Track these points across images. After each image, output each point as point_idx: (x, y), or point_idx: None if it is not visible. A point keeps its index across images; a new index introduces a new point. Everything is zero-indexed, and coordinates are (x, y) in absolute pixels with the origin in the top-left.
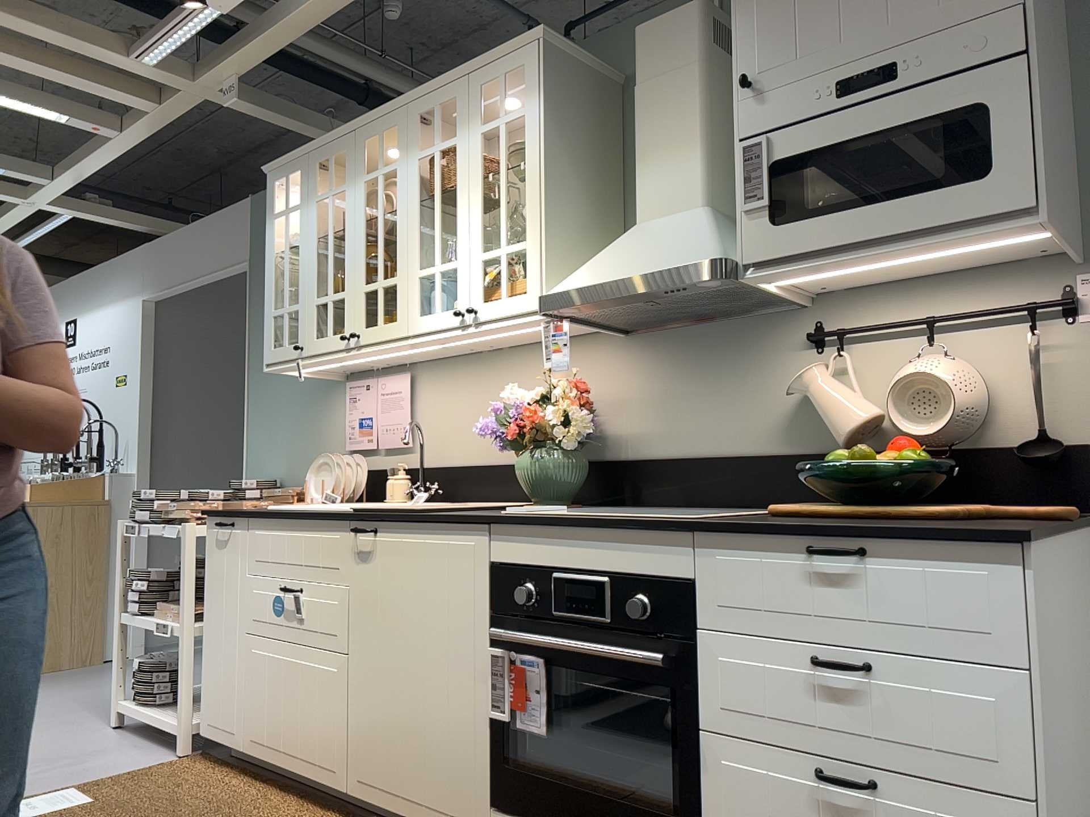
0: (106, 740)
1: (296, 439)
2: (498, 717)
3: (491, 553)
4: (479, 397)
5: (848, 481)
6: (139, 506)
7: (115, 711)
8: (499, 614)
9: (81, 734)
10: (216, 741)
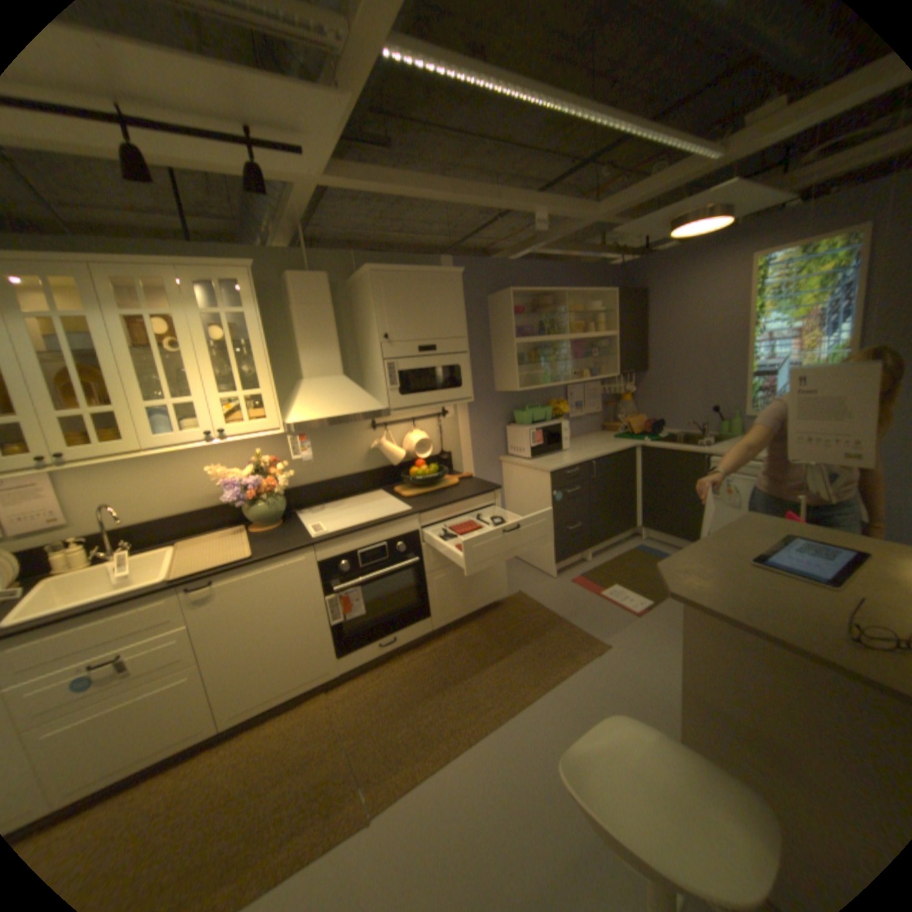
0: None
1: None
2: (336, 622)
3: (316, 557)
4: (150, 474)
5: (424, 480)
6: None
7: None
8: (328, 581)
9: None
10: None
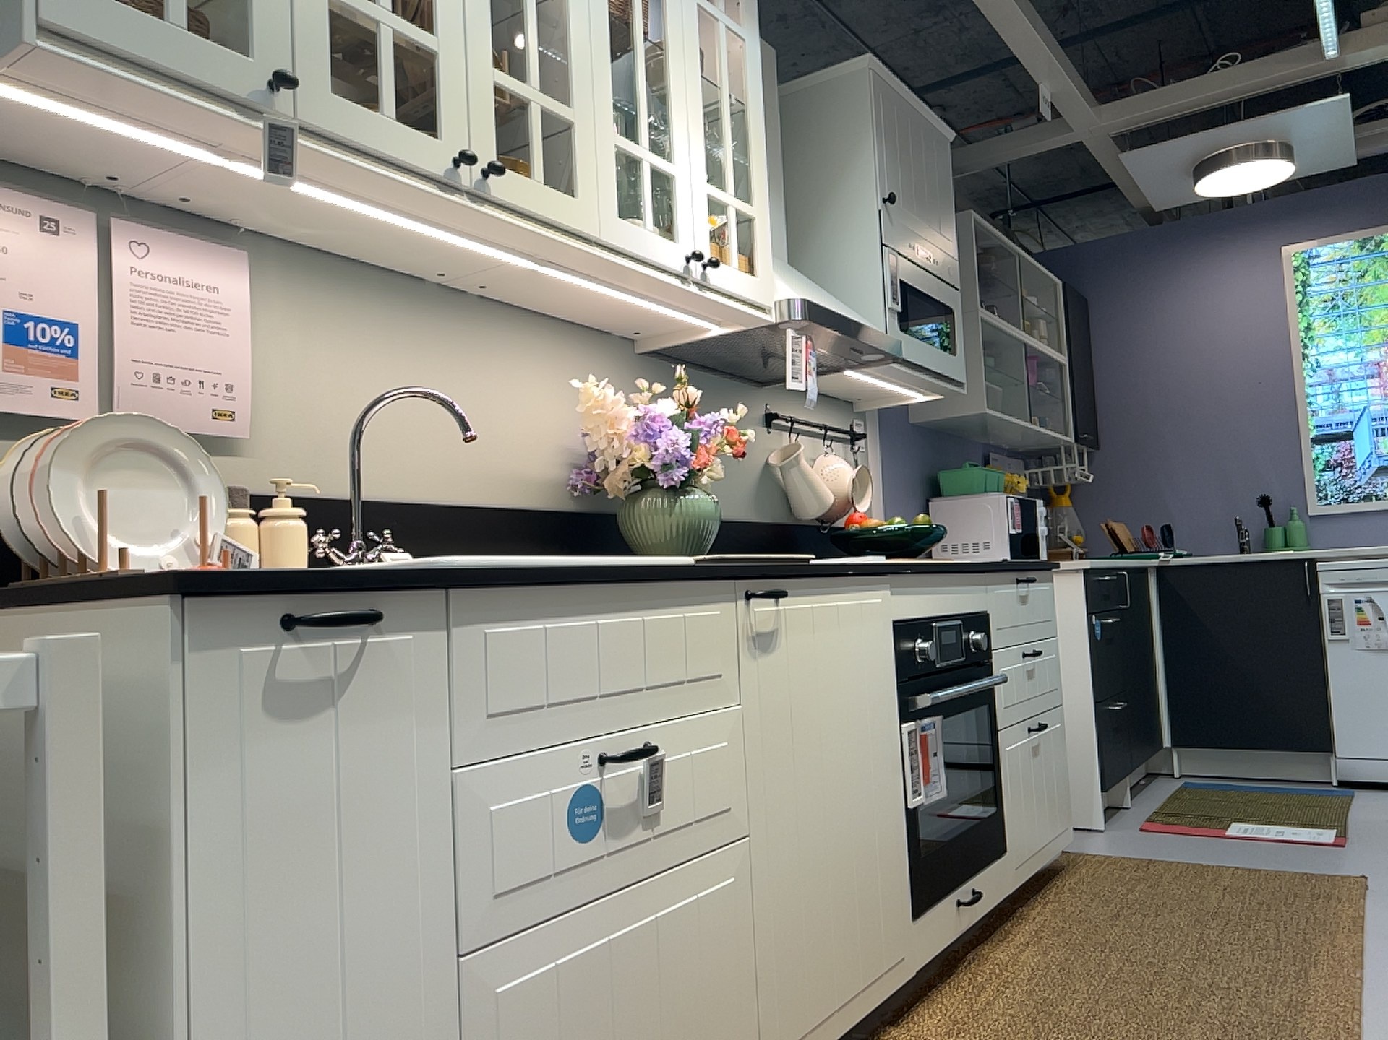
0: None
1: None
2: (917, 801)
3: (892, 609)
4: (426, 371)
5: (909, 541)
6: None
7: None
8: (904, 681)
9: None
10: None
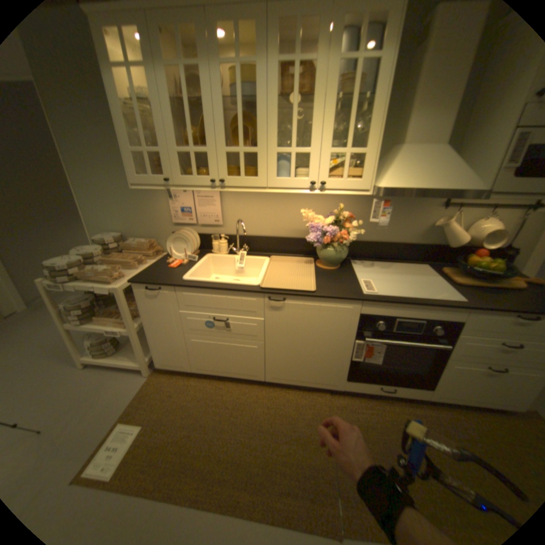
0: (89, 380)
1: (127, 213)
2: (357, 360)
3: (361, 310)
4: (268, 206)
5: (485, 273)
6: (53, 274)
7: (79, 364)
8: (363, 330)
9: (66, 381)
10: (170, 370)
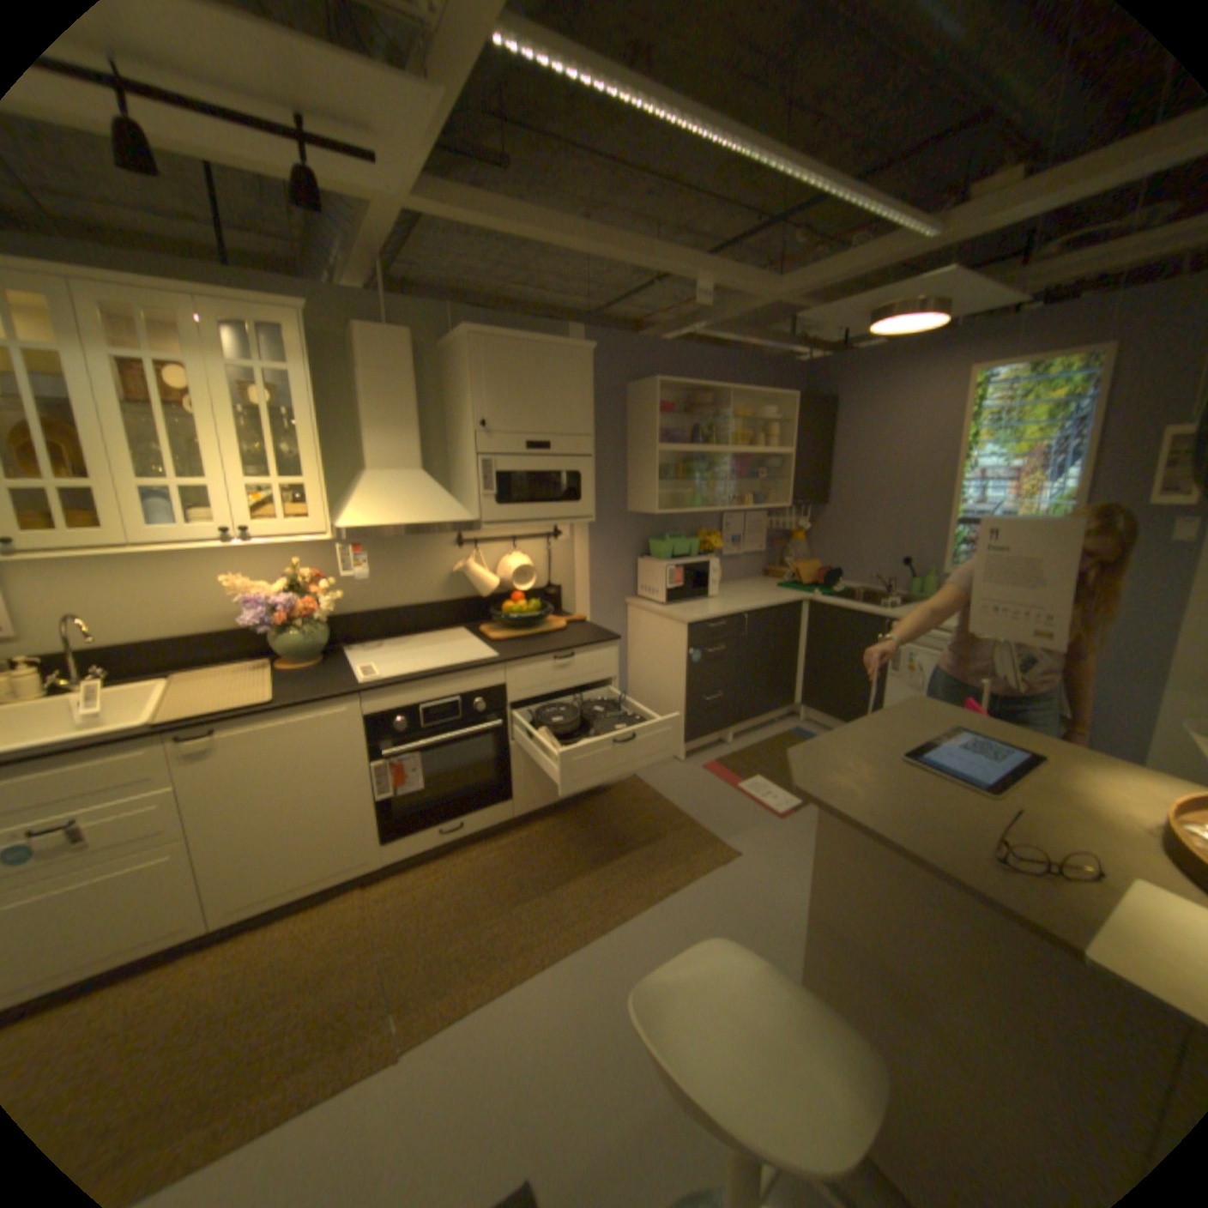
0: None
1: None
2: (384, 796)
3: (362, 709)
4: (142, 579)
5: (521, 619)
6: None
7: None
8: (376, 742)
9: None
10: None
